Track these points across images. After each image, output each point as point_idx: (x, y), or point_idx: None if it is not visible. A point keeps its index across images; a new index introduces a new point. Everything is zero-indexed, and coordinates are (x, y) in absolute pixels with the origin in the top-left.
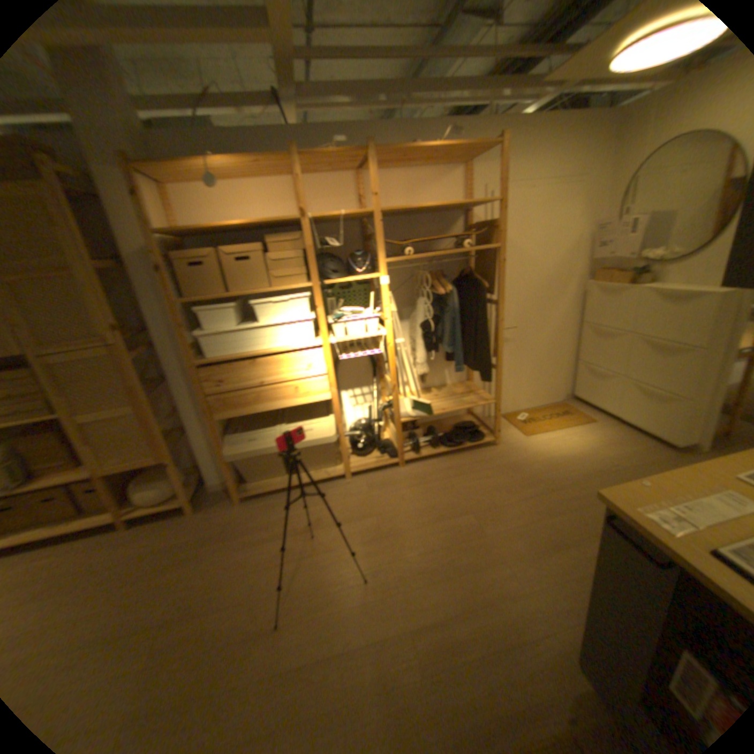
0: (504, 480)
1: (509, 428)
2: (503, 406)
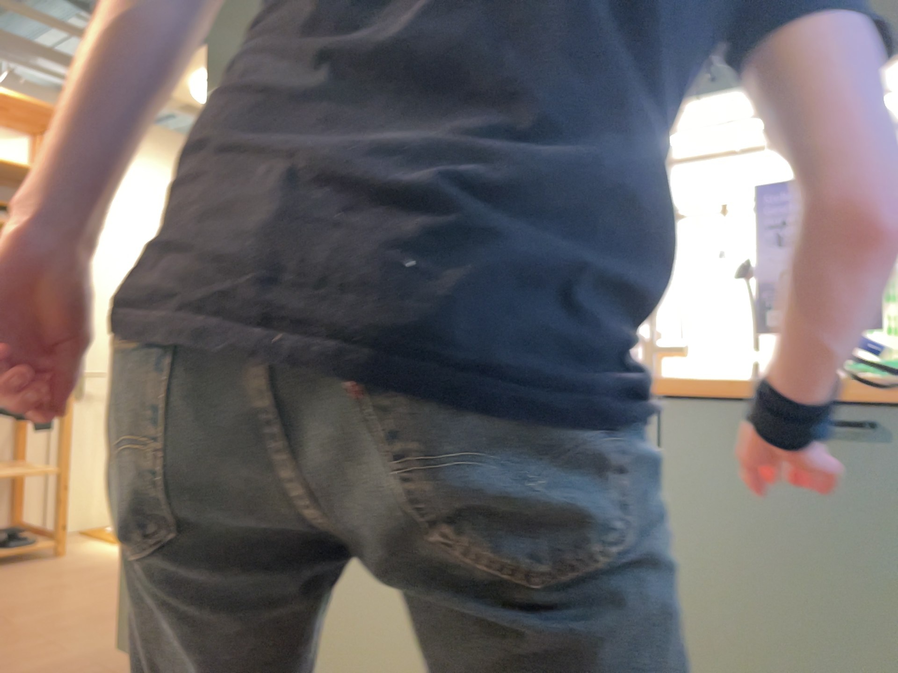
0: (58, 582)
1: (85, 542)
2: (79, 514)
